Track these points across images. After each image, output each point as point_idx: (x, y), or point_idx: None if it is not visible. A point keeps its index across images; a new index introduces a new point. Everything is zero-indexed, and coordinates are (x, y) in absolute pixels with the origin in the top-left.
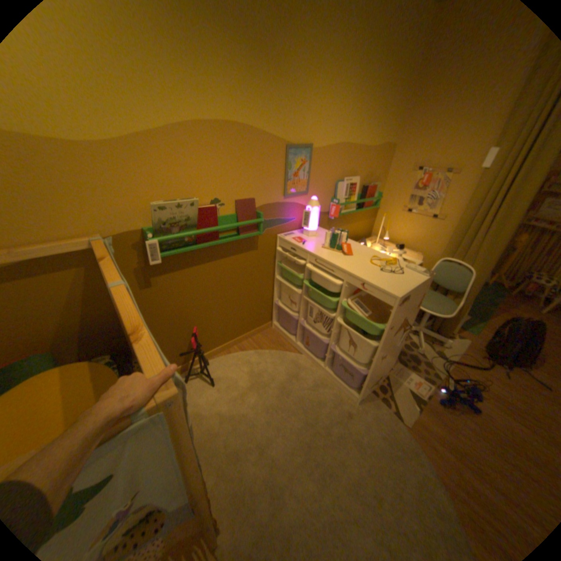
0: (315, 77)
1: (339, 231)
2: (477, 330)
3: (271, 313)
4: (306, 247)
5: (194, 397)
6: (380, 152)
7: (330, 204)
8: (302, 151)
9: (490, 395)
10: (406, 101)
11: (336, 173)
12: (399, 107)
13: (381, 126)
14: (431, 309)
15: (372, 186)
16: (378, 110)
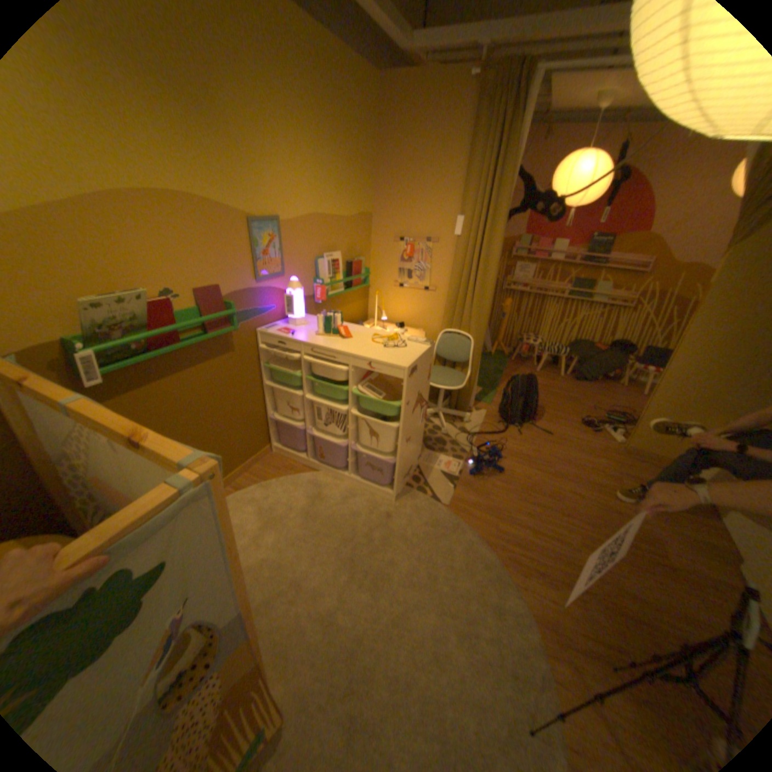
0: (266, 140)
1: (331, 313)
2: (489, 399)
3: (268, 434)
4: (298, 338)
5: None
6: (357, 224)
7: (313, 286)
8: (267, 225)
9: (508, 454)
10: (371, 169)
11: (313, 249)
12: (365, 175)
13: (351, 195)
14: (442, 384)
15: (356, 262)
16: (344, 178)
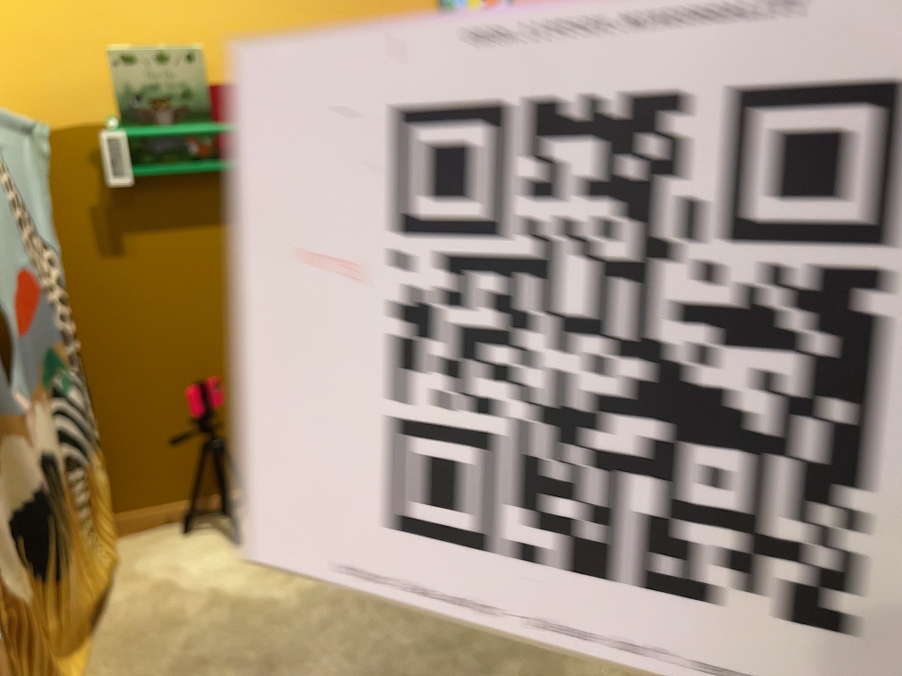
0: None
1: None
2: None
3: None
4: None
5: (182, 557)
6: None
7: None
8: None
9: None
10: None
11: None
12: None
13: None
14: None
15: None
16: None
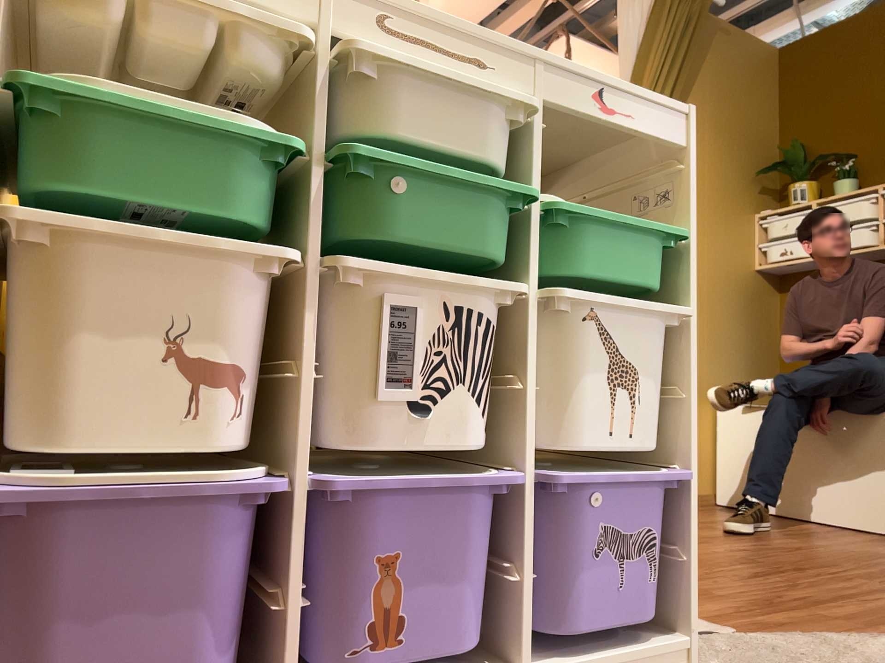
0: None
1: None
2: None
3: None
4: None
5: None
6: None
7: None
8: None
9: None
10: None
11: None
12: None
13: None
14: None
15: None
16: None
